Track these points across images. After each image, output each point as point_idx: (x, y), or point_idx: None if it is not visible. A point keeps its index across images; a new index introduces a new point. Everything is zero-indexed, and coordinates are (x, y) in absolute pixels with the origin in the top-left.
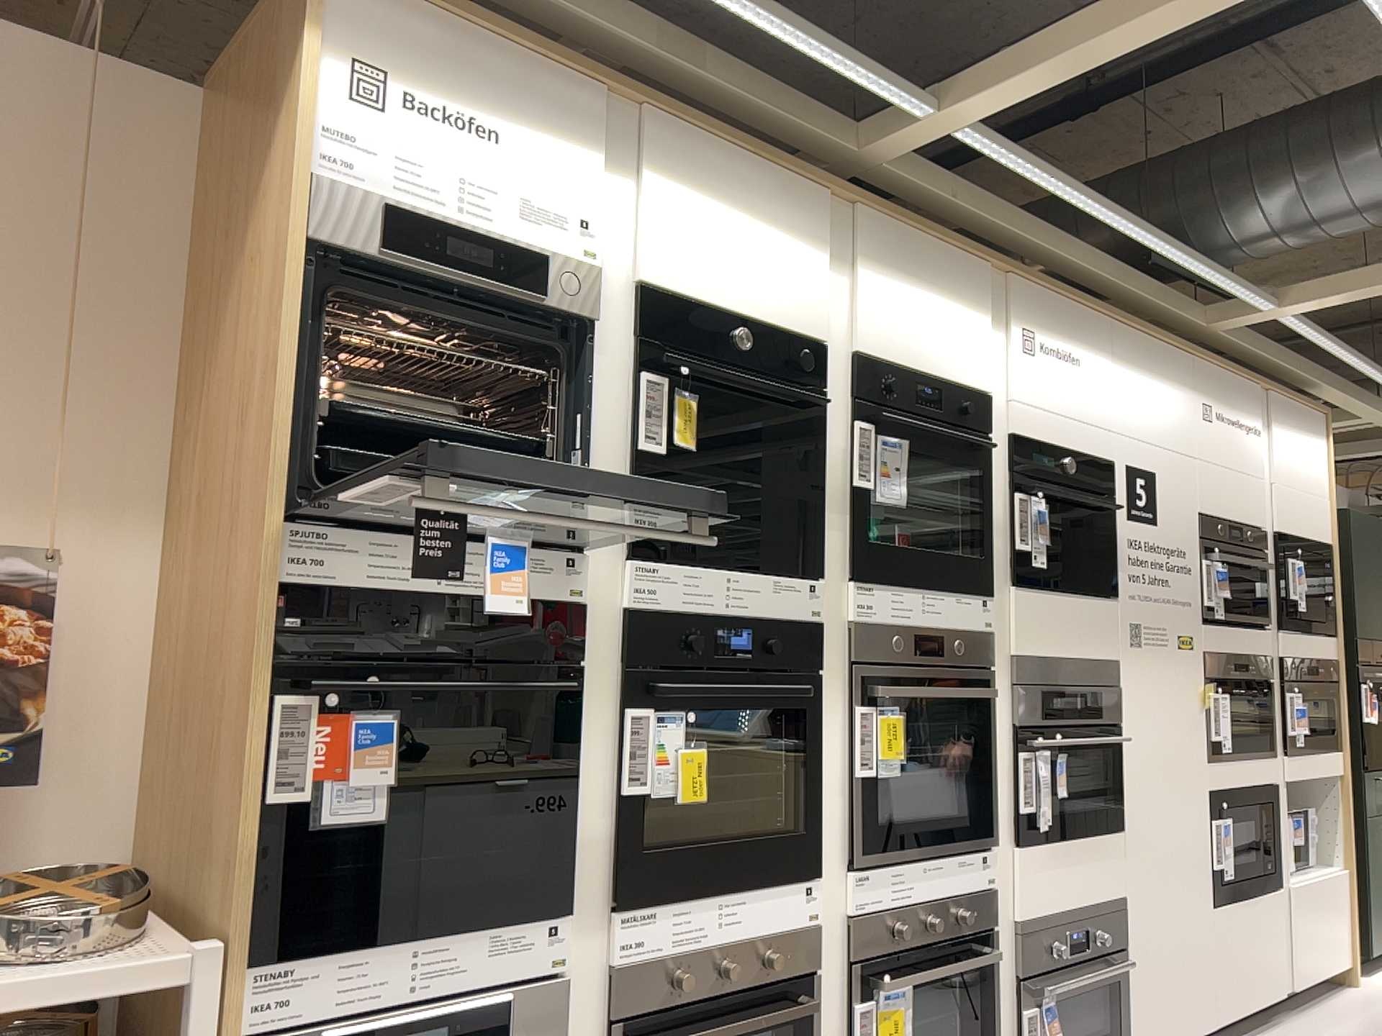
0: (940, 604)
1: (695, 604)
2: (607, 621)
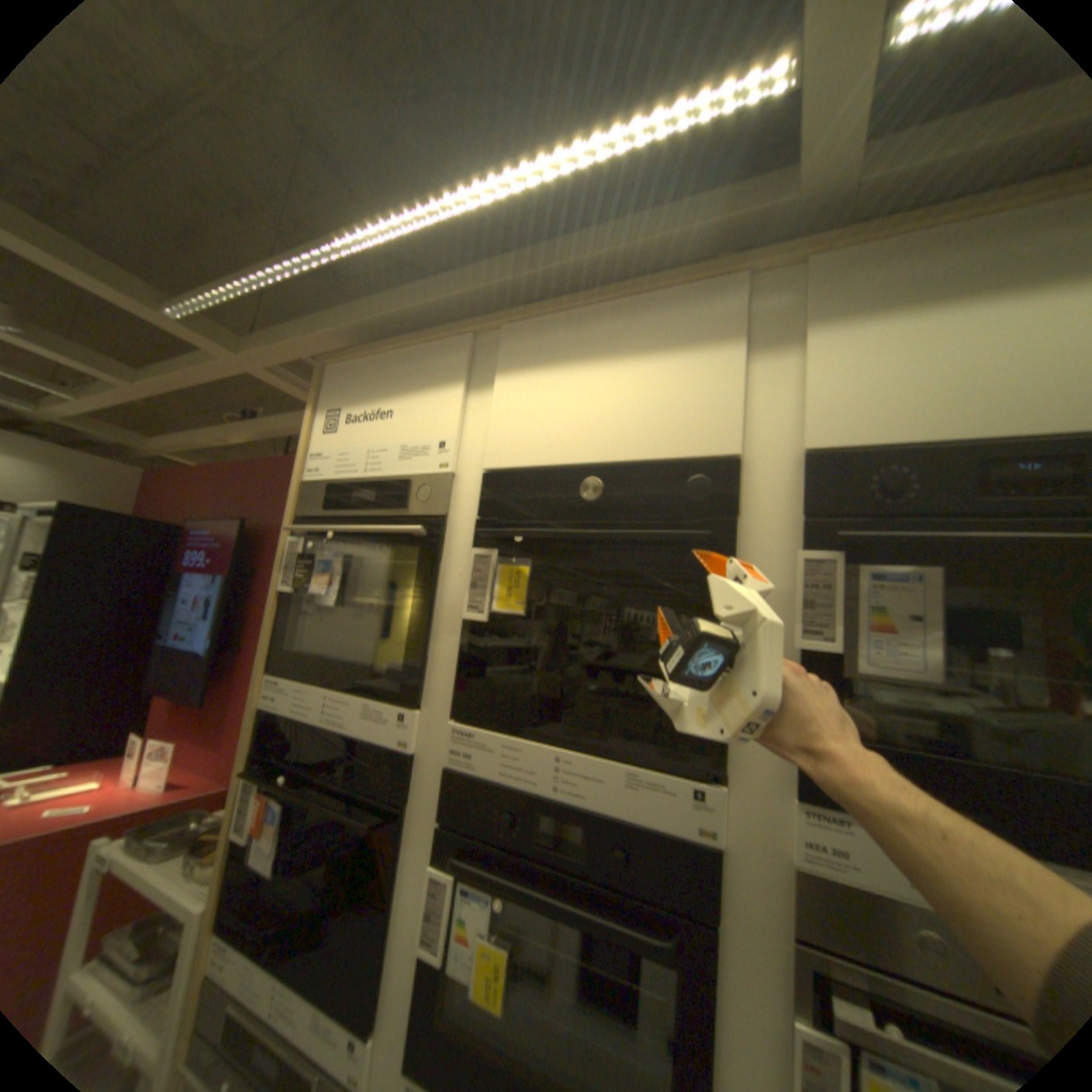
0: None
1: (515, 782)
2: (430, 778)
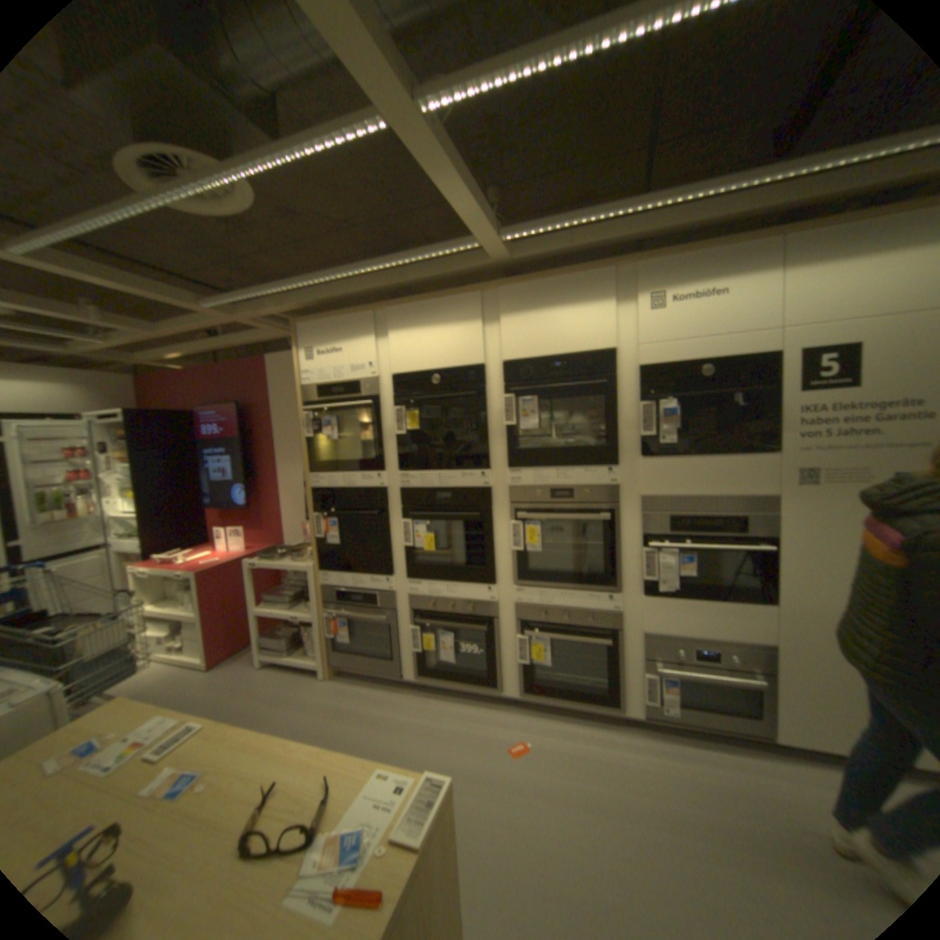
0: (579, 475)
1: (424, 486)
2: (393, 494)
